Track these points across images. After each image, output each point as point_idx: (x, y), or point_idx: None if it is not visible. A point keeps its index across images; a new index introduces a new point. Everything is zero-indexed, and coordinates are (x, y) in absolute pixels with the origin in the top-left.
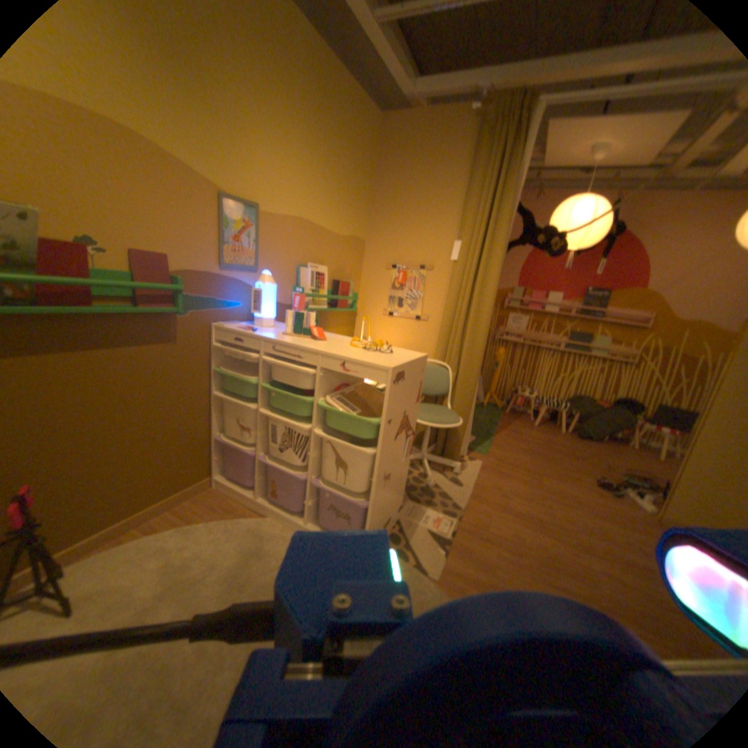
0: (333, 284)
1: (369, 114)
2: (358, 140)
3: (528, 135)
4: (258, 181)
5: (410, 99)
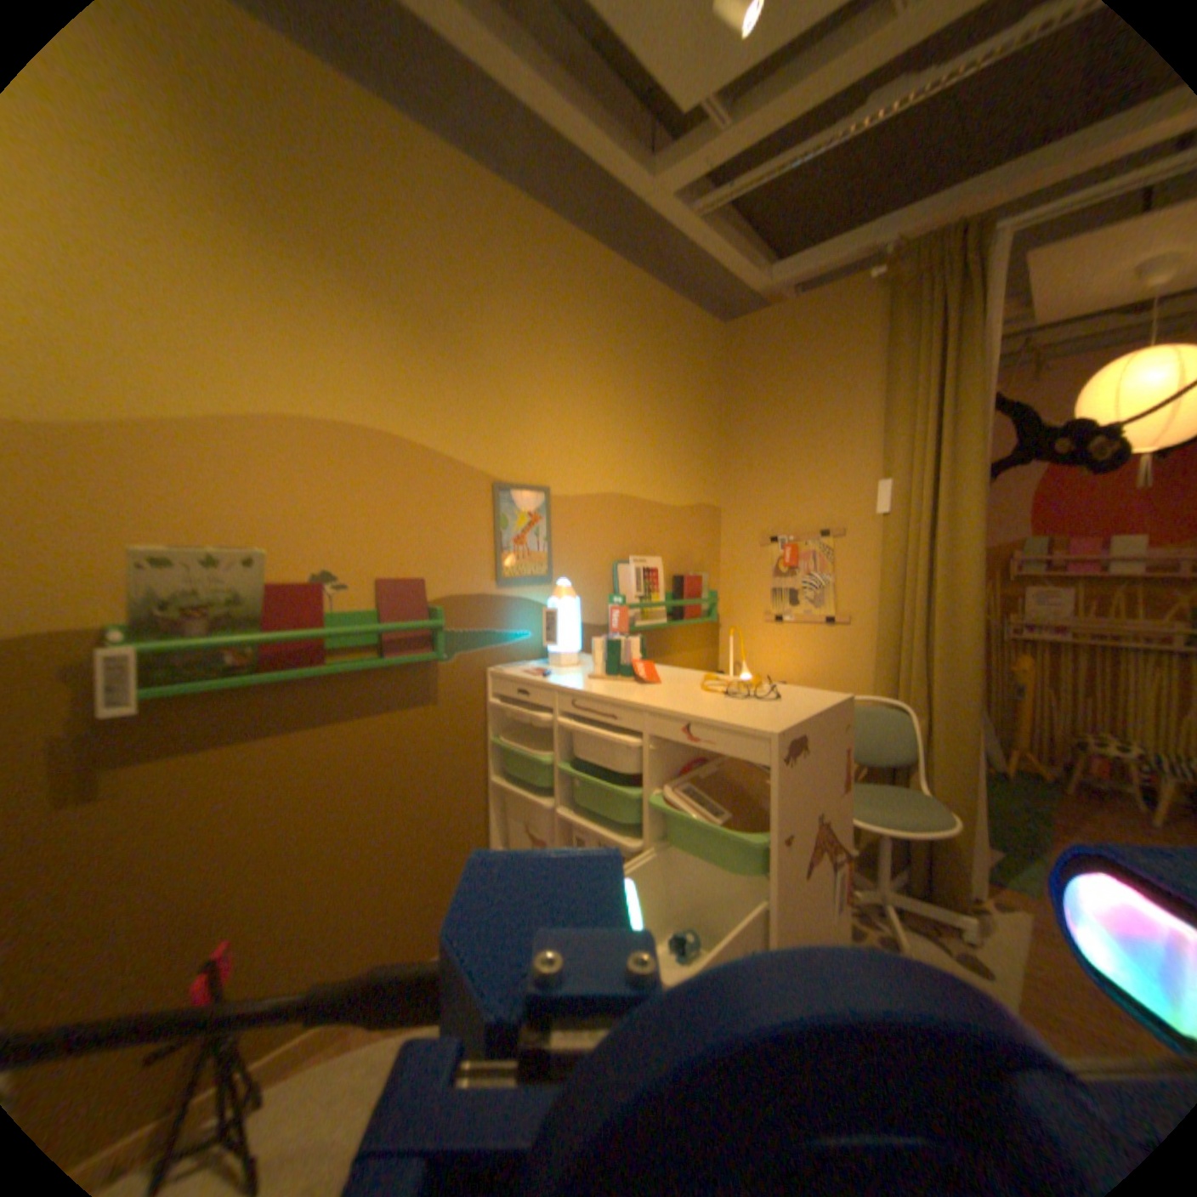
0: (673, 581)
1: (703, 330)
2: (691, 367)
3: (988, 284)
4: (546, 456)
5: (765, 293)
